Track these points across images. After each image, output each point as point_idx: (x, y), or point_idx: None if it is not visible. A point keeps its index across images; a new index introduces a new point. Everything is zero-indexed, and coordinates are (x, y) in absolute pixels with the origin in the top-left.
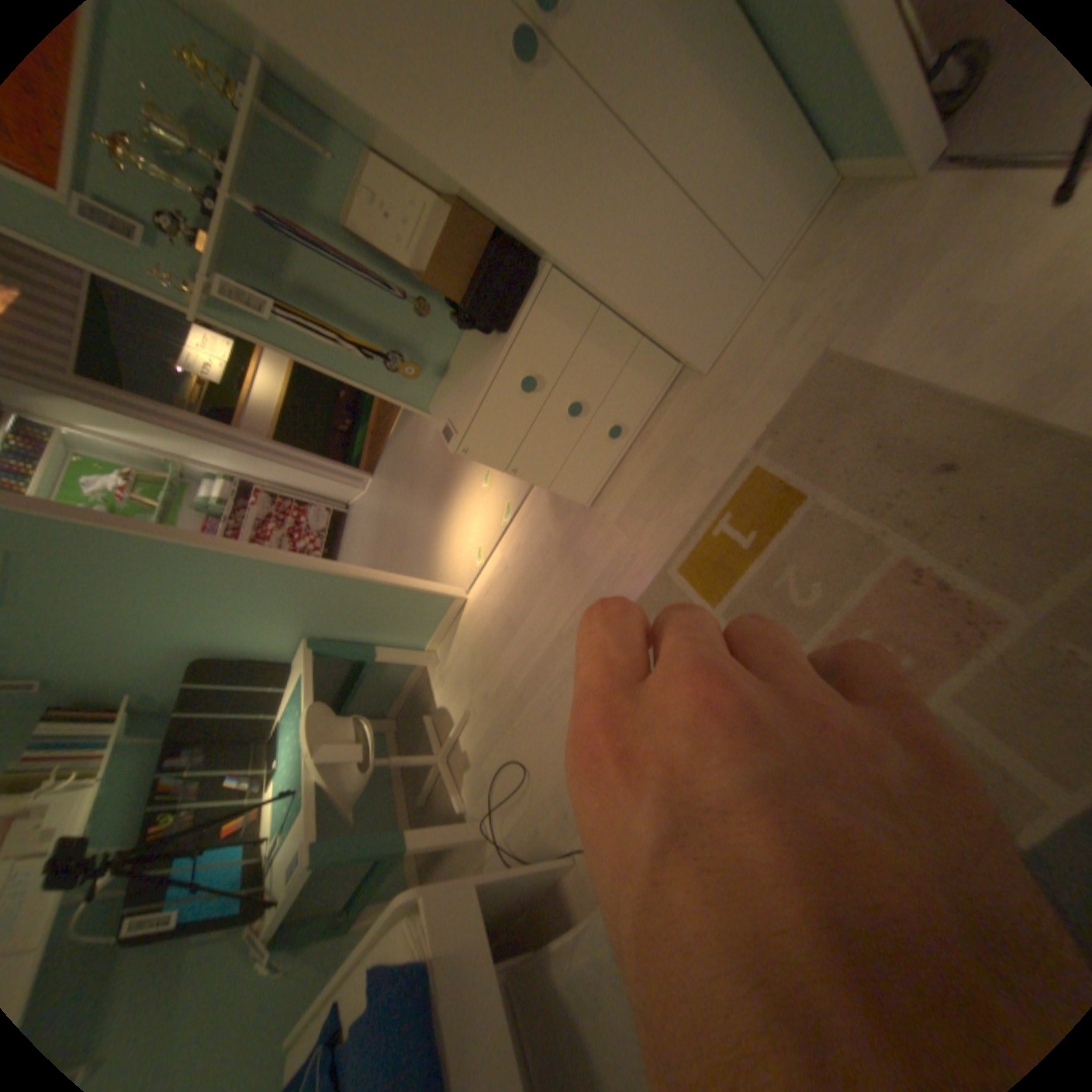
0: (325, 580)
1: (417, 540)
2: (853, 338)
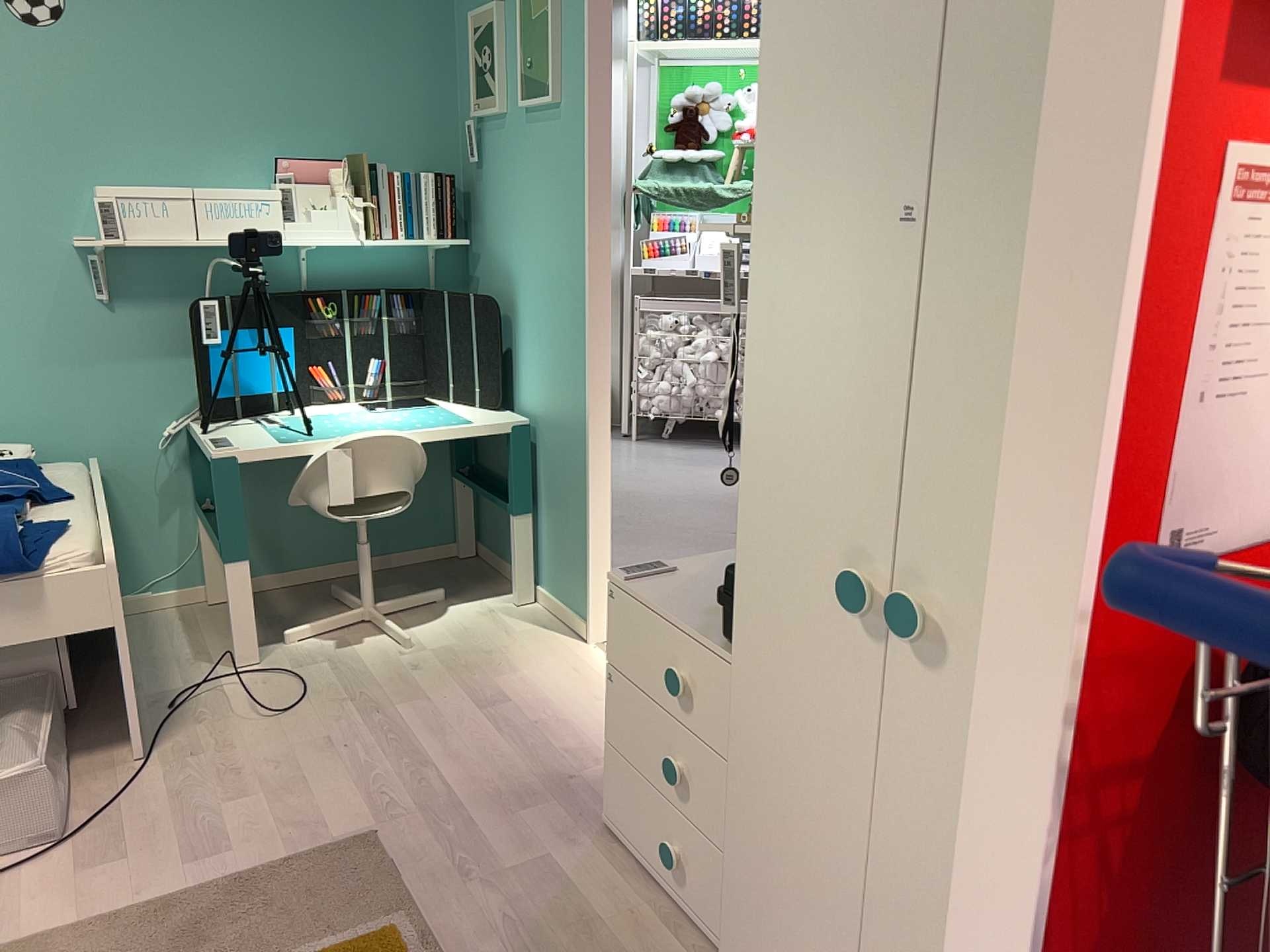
0: (579, 436)
1: None
2: None
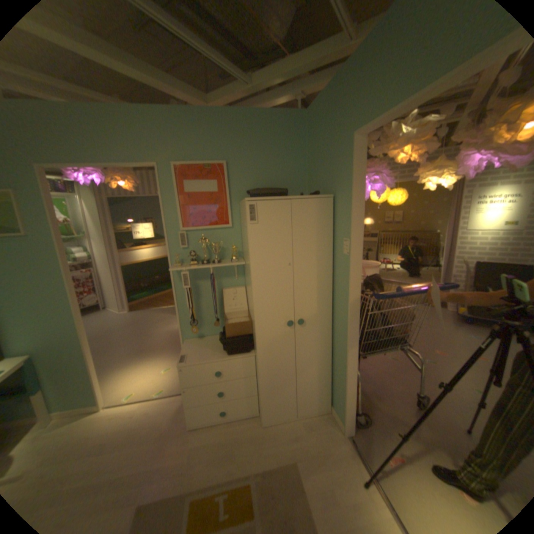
0: (74, 347)
1: (111, 360)
2: (304, 469)
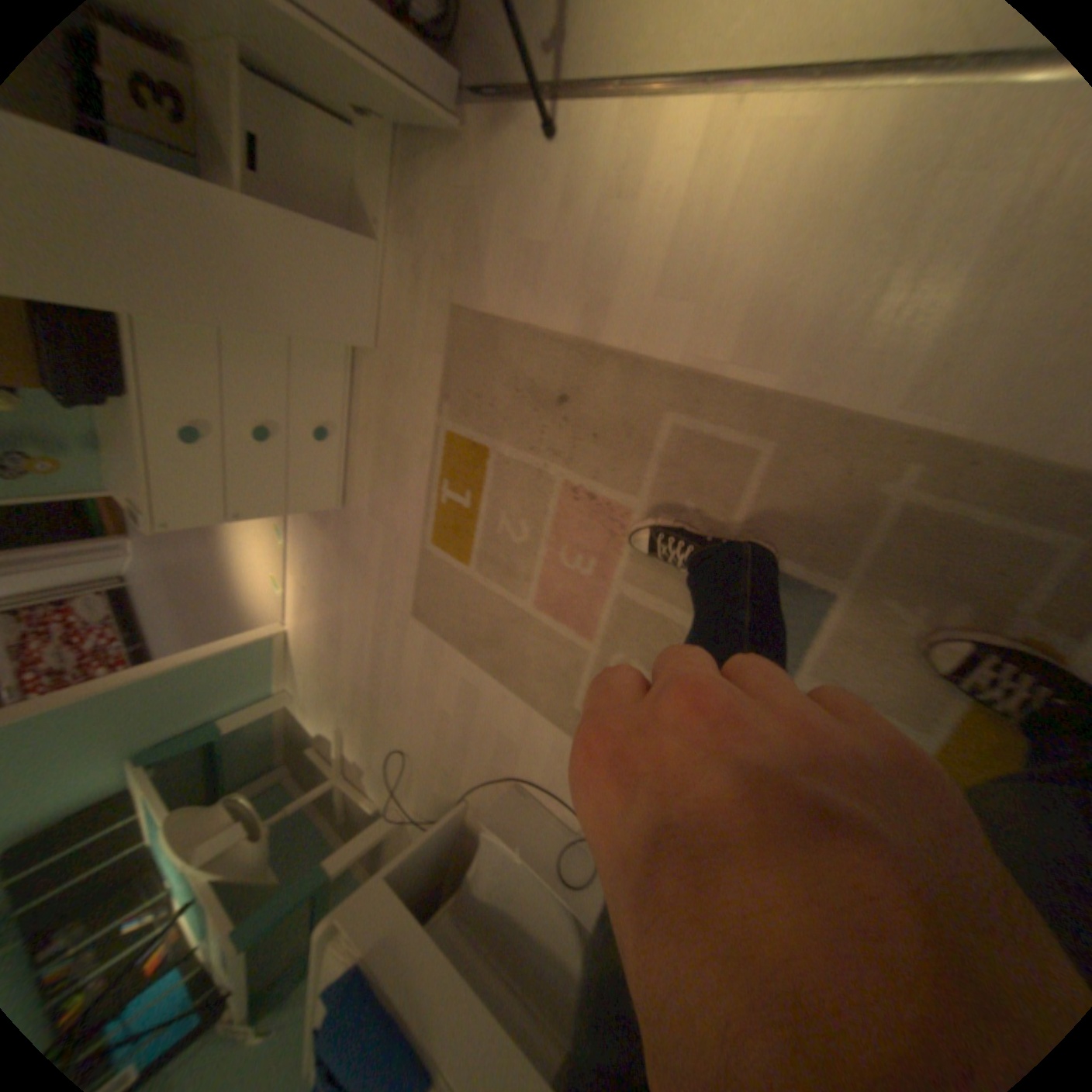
0: (111, 698)
1: (214, 589)
2: (467, 289)
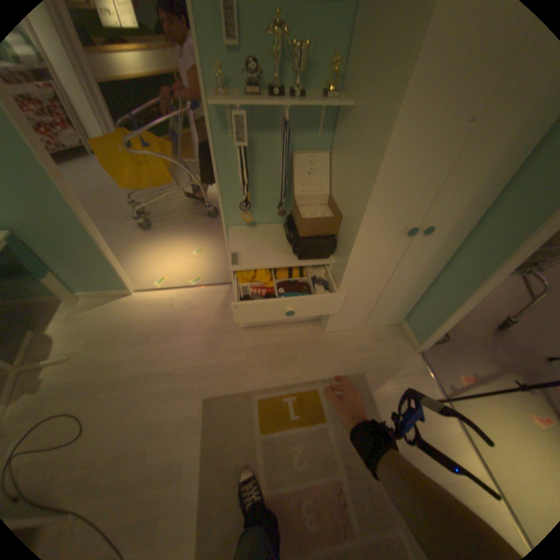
0: (72, 224)
1: (126, 230)
2: (373, 380)
